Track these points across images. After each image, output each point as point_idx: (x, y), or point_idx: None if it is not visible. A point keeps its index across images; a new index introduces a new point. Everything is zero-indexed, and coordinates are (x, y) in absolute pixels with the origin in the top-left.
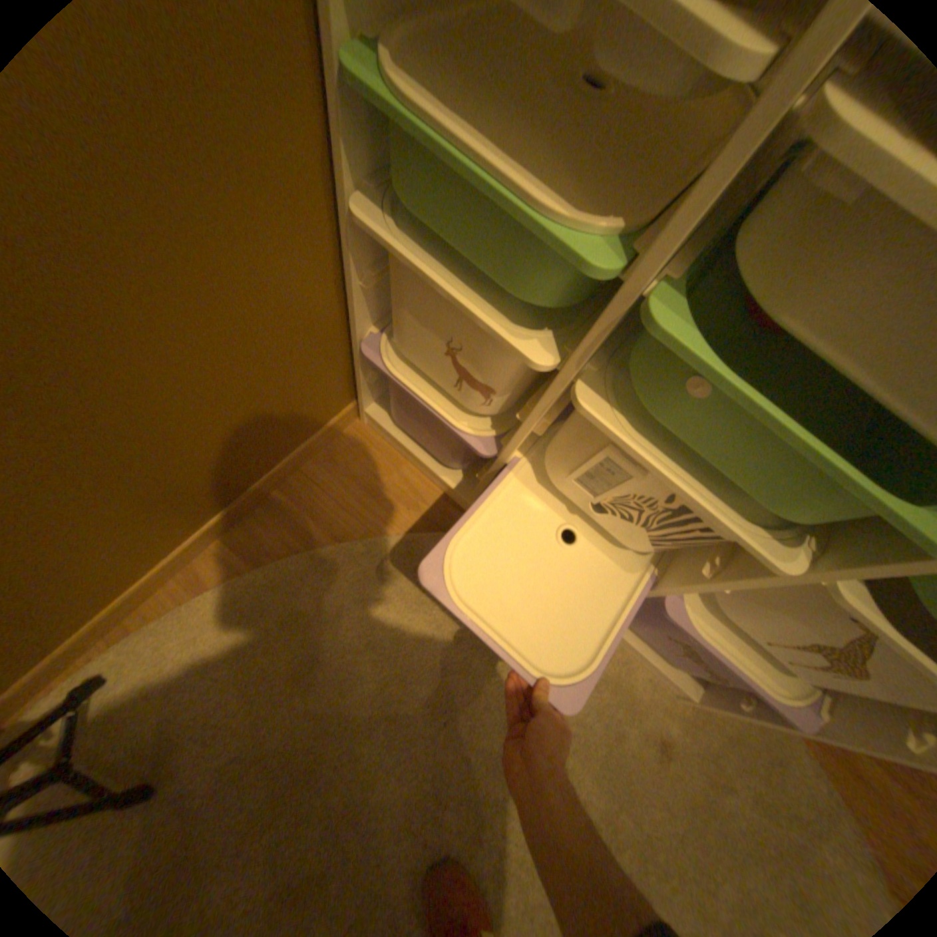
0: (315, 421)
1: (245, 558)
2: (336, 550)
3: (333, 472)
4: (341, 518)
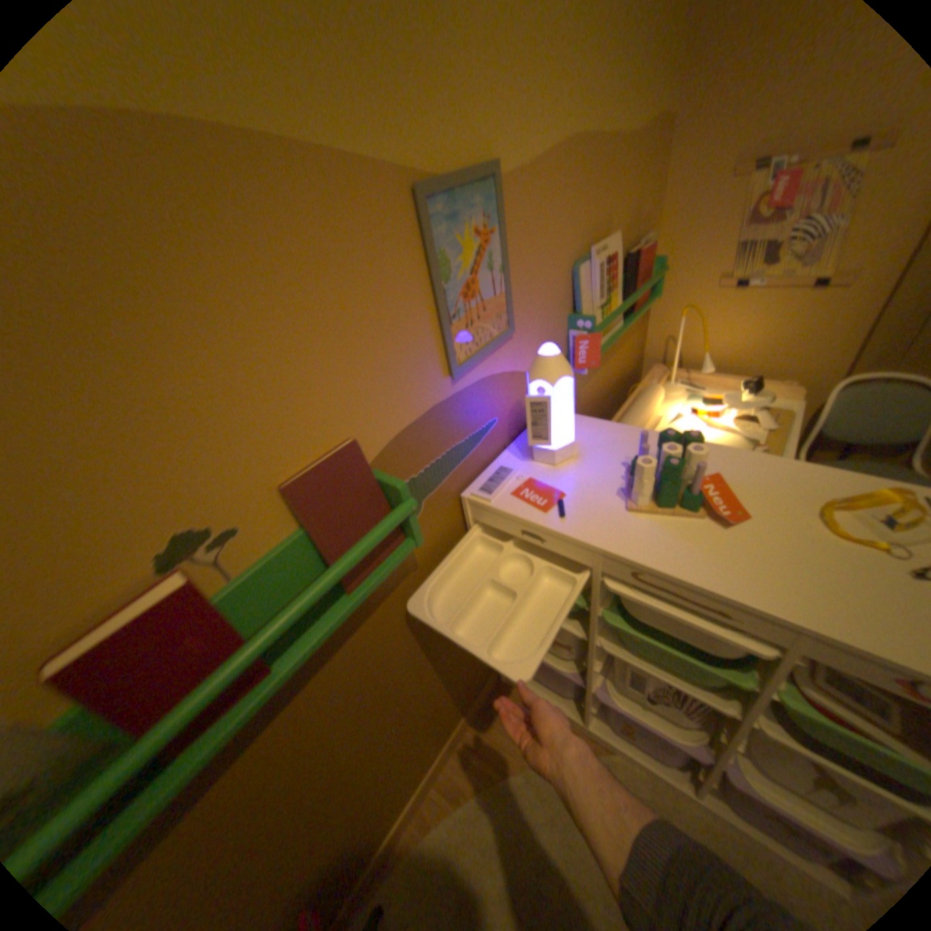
0: (476, 688)
1: (448, 801)
2: (505, 785)
3: (491, 723)
4: (503, 758)
